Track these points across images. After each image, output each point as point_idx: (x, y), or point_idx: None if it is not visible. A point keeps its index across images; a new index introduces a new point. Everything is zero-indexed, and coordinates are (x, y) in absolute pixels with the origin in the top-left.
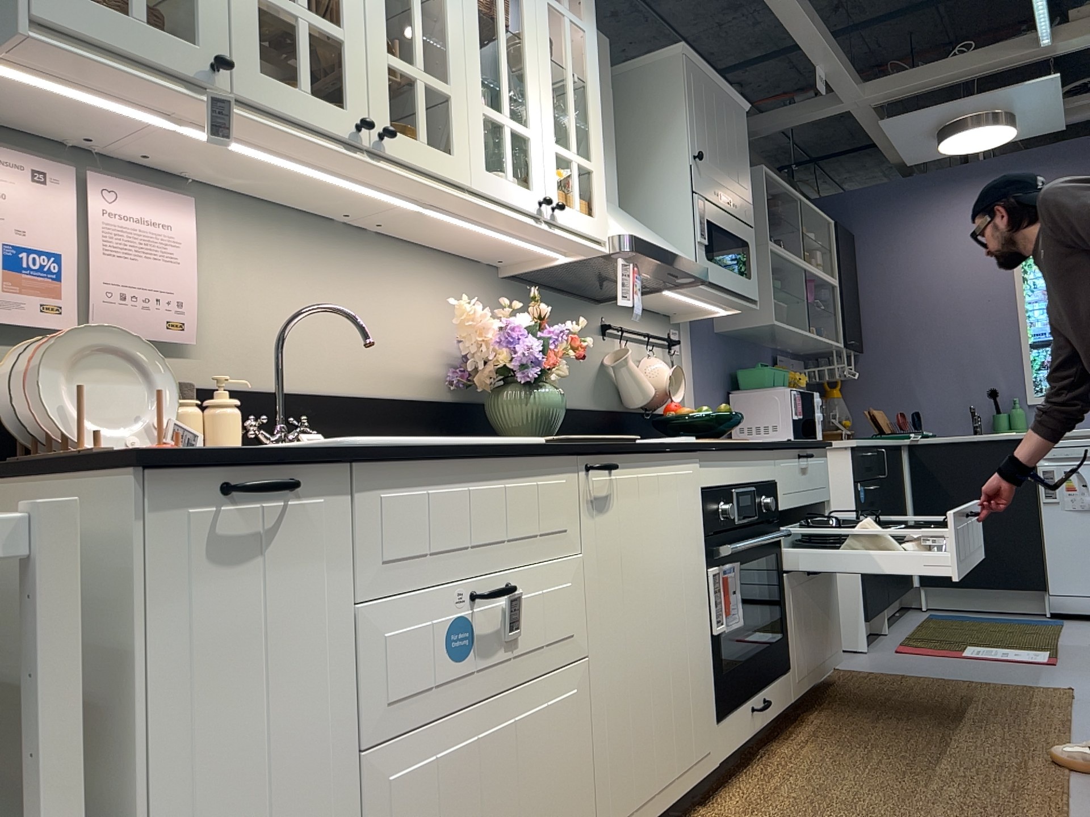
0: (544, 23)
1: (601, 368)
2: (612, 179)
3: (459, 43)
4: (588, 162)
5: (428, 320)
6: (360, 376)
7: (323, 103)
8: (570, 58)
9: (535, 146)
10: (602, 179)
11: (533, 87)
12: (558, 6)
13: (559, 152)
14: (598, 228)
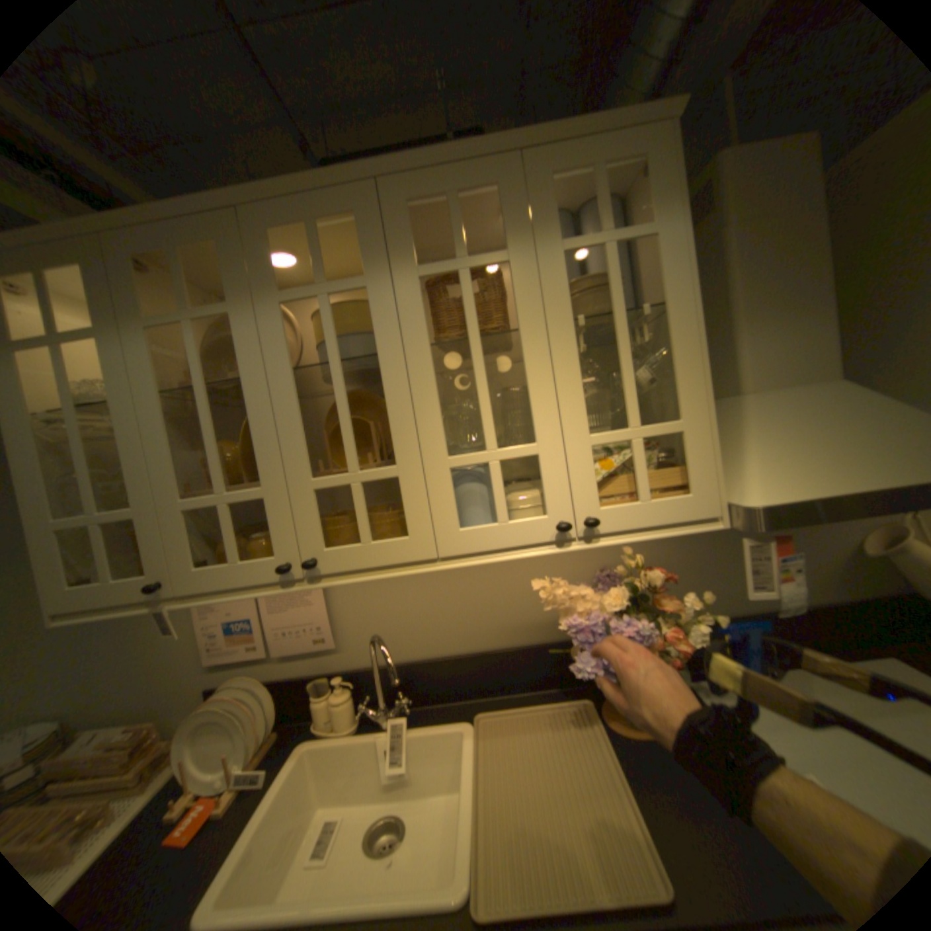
0: (557, 283)
1: (854, 552)
2: (817, 348)
3: (404, 409)
4: (667, 426)
5: (548, 573)
6: (476, 636)
7: (252, 562)
8: (617, 298)
9: (549, 458)
10: (703, 434)
11: (539, 387)
12: (586, 238)
13: (598, 443)
14: (695, 509)
